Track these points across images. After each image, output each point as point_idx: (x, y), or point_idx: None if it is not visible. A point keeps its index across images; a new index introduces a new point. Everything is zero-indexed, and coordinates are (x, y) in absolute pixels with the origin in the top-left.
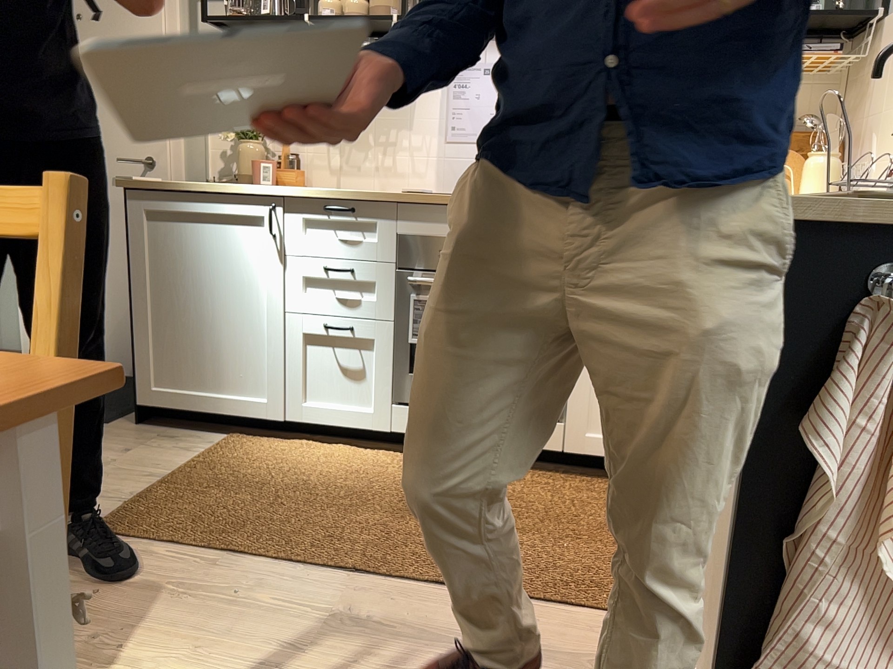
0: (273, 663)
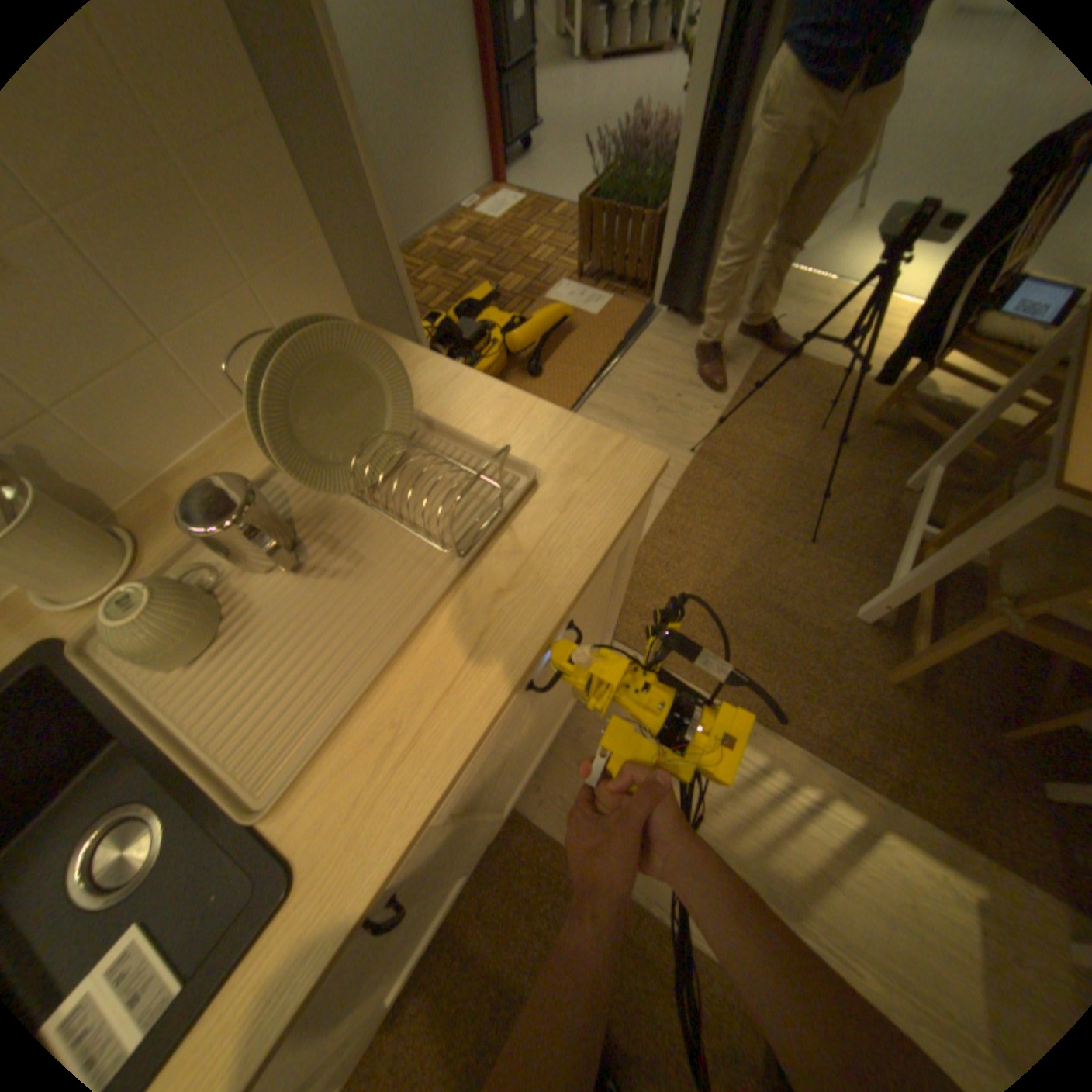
0: (849, 884)
